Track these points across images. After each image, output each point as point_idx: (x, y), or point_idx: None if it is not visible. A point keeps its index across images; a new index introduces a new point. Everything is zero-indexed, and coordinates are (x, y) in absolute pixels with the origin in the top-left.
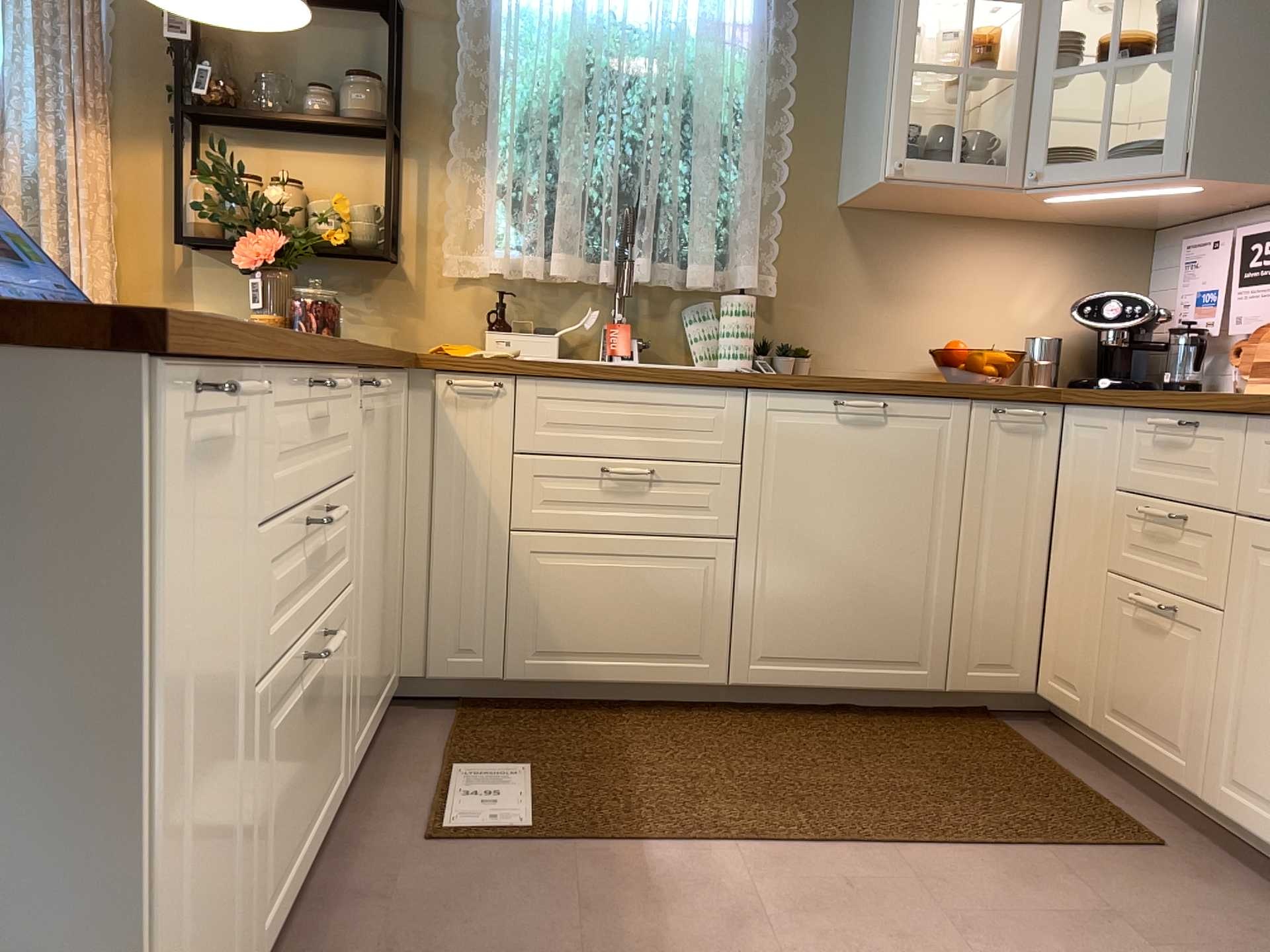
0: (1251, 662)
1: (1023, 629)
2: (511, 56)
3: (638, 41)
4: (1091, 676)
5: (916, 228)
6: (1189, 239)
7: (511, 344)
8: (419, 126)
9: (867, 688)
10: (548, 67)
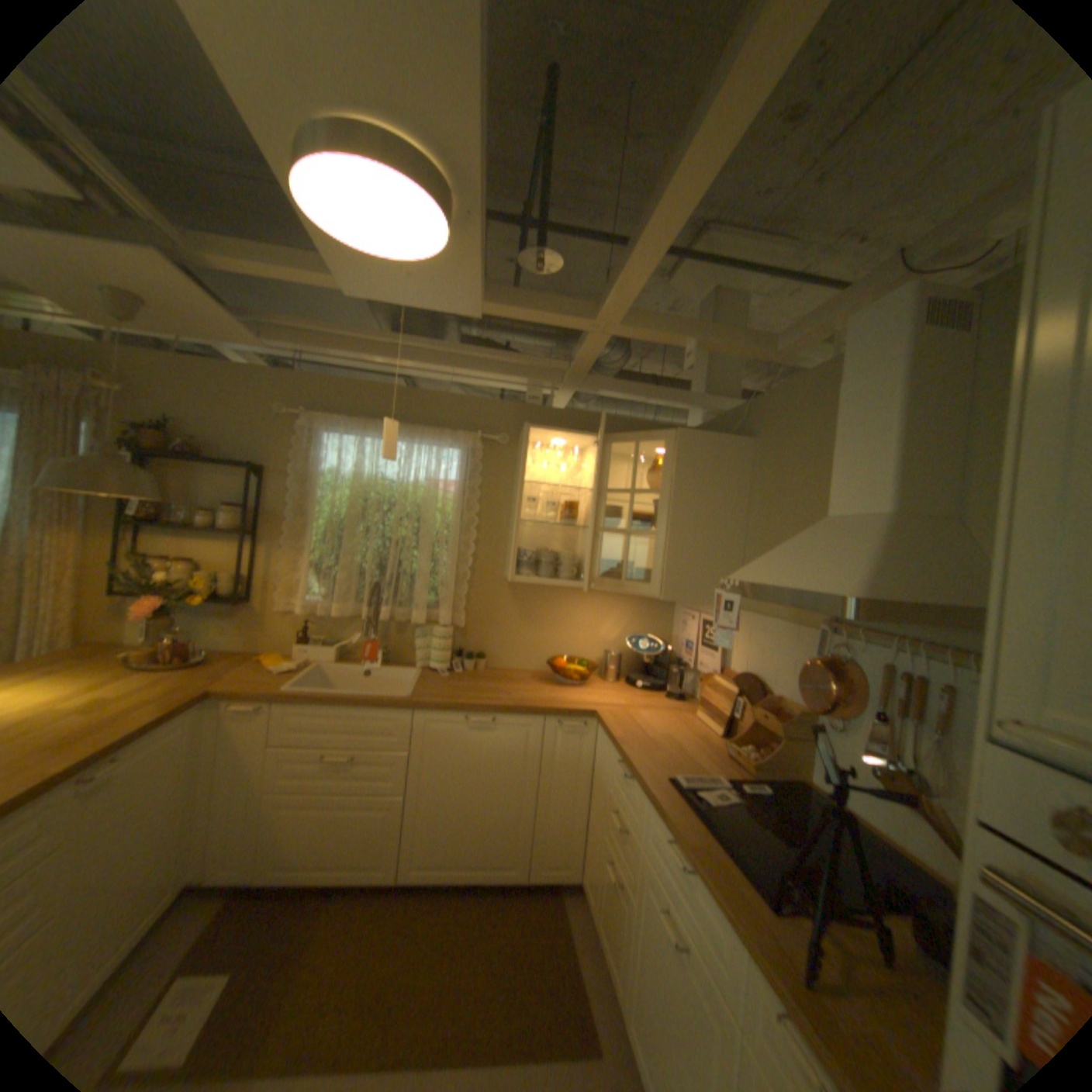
0: (644, 954)
1: (574, 848)
2: (318, 496)
3: (394, 488)
4: (597, 896)
5: (547, 590)
6: (684, 610)
7: (308, 654)
8: (267, 528)
9: (480, 885)
10: (343, 500)
